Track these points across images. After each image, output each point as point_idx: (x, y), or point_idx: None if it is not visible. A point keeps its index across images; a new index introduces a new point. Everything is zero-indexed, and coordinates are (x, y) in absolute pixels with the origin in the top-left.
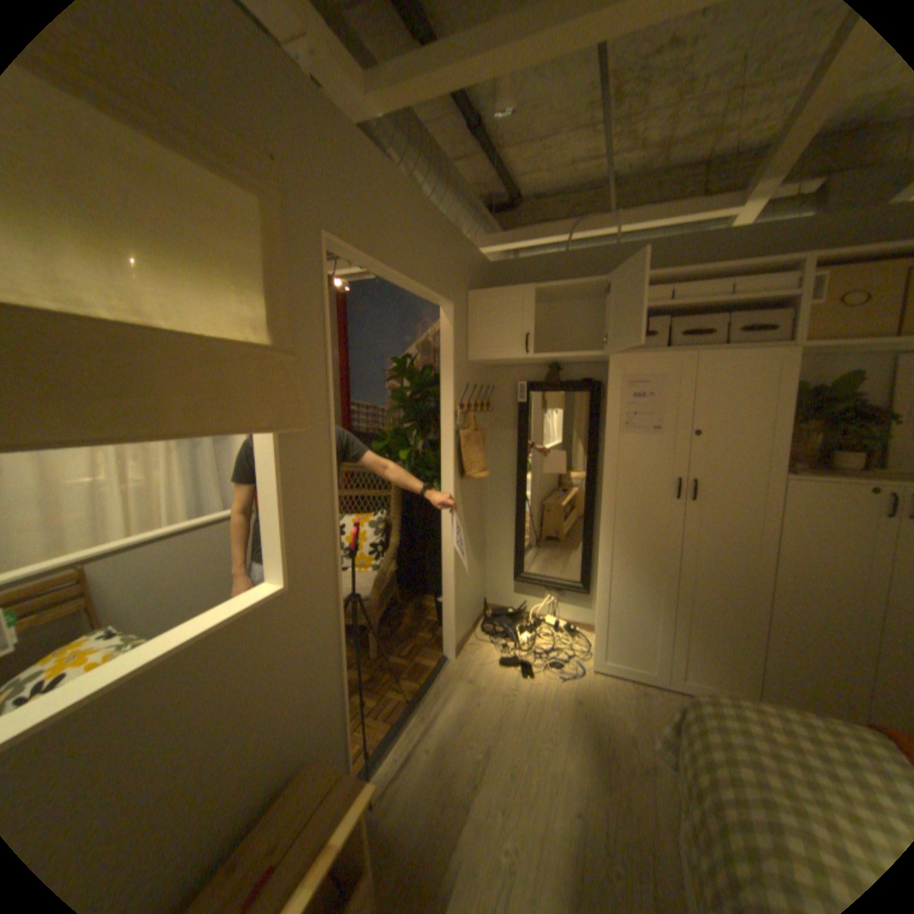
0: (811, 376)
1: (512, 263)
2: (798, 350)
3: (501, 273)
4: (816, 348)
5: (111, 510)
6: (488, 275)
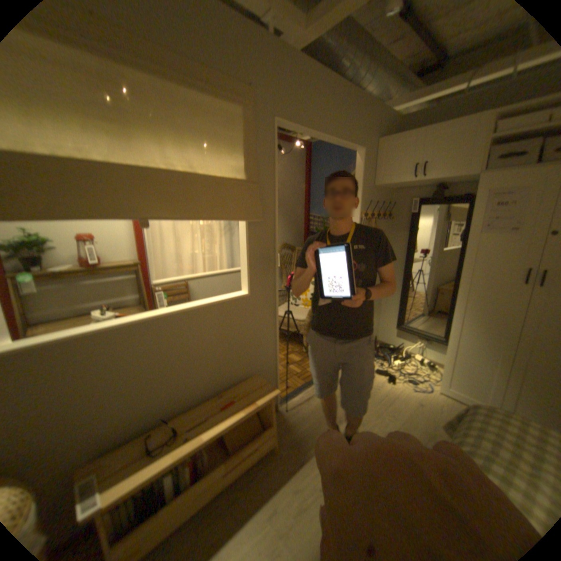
0: None
1: (420, 110)
2: None
3: (410, 119)
4: None
5: (199, 260)
6: (401, 122)
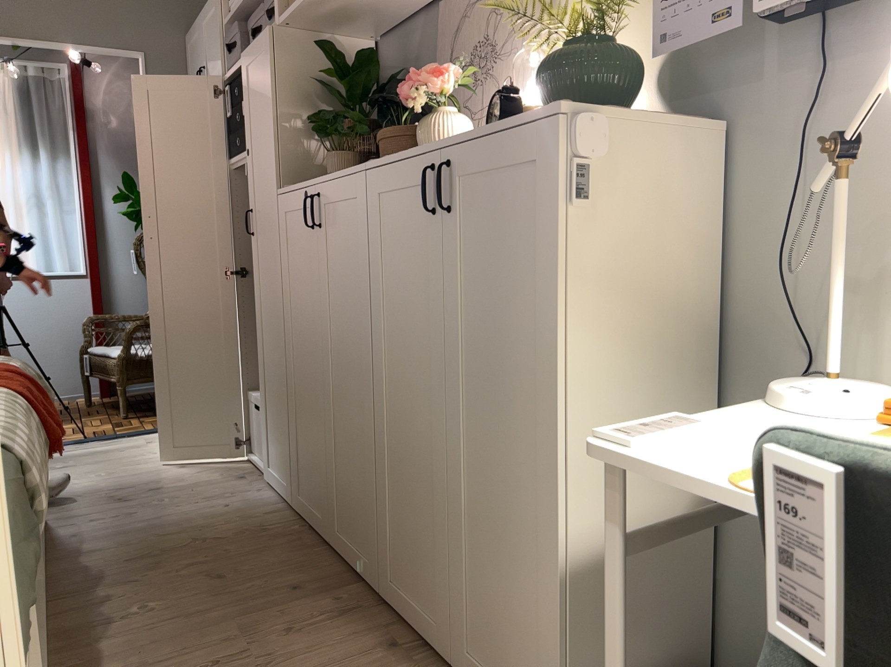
0: (400, 55)
1: None
2: (271, 27)
3: None
4: (294, 19)
5: None
6: None
